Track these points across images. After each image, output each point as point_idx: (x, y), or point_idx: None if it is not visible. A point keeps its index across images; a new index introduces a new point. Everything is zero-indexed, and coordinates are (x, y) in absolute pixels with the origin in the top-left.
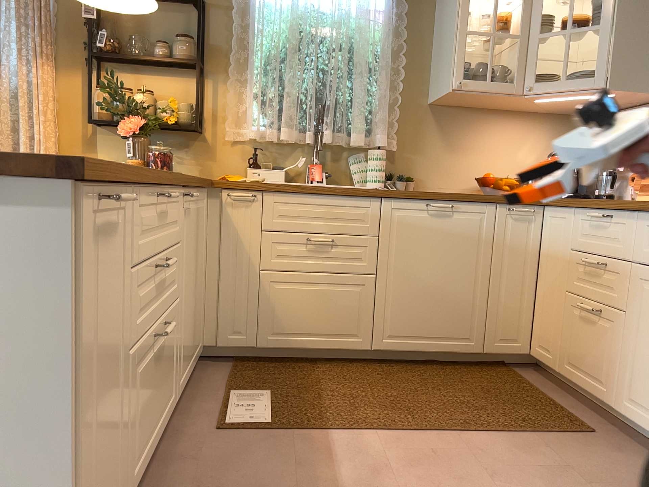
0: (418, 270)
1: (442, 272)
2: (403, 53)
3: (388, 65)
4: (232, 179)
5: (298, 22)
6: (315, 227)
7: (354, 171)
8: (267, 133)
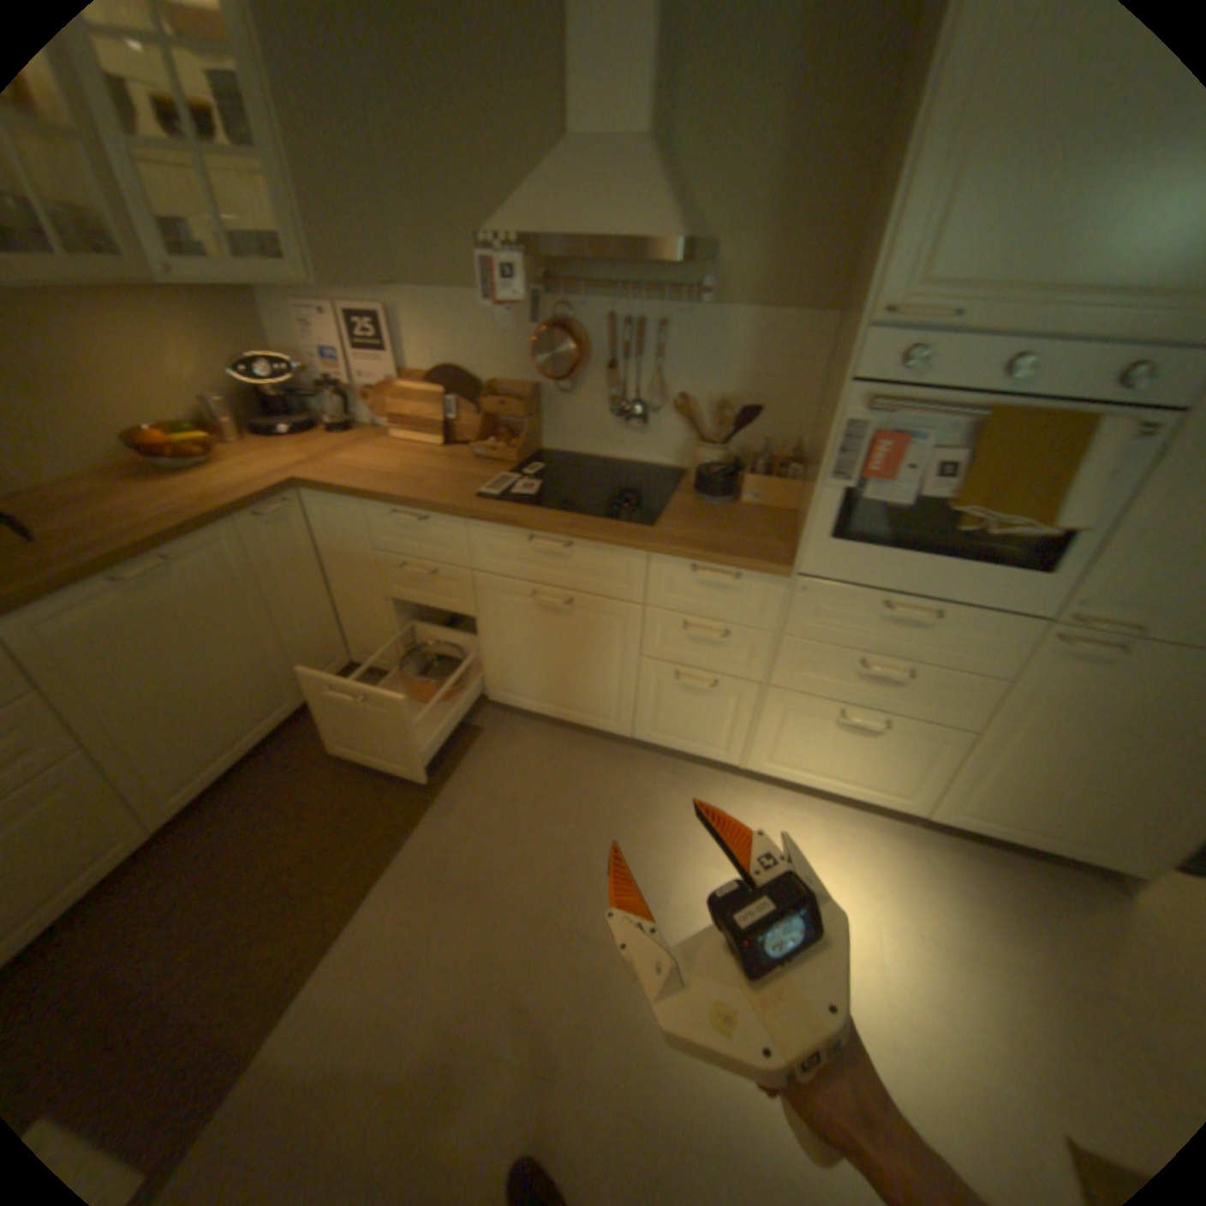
0: (154, 685)
1: (197, 660)
2: None
3: None
4: None
5: None
6: None
7: None
8: None
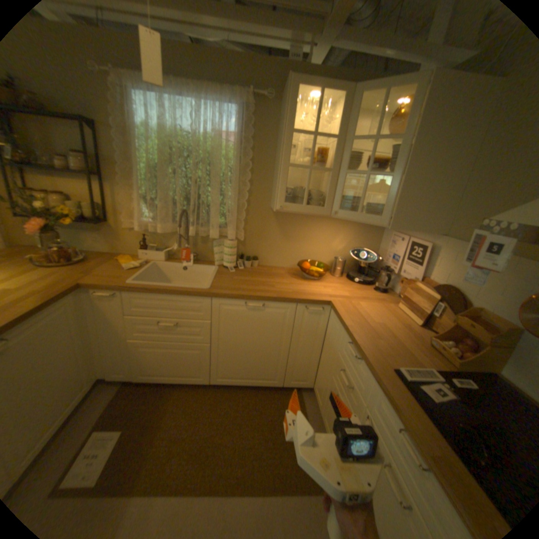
0: (238, 342)
1: (256, 343)
2: (252, 168)
3: (238, 178)
4: (120, 262)
5: (166, 140)
6: (163, 314)
7: (215, 253)
8: (150, 225)
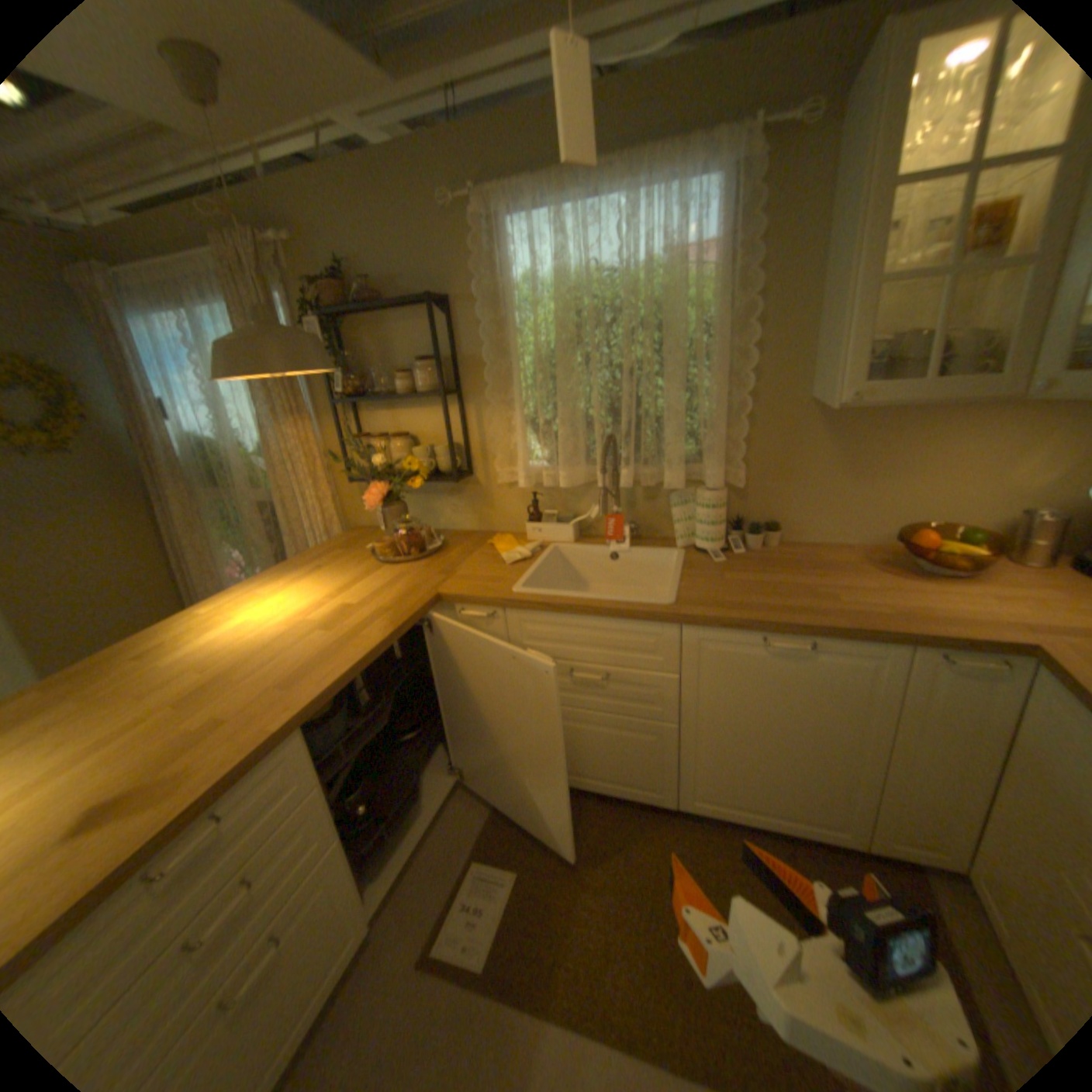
0: (747, 728)
1: (792, 736)
2: (762, 311)
3: (726, 343)
4: (499, 548)
5: (569, 298)
6: (580, 655)
7: (675, 519)
8: (545, 474)
